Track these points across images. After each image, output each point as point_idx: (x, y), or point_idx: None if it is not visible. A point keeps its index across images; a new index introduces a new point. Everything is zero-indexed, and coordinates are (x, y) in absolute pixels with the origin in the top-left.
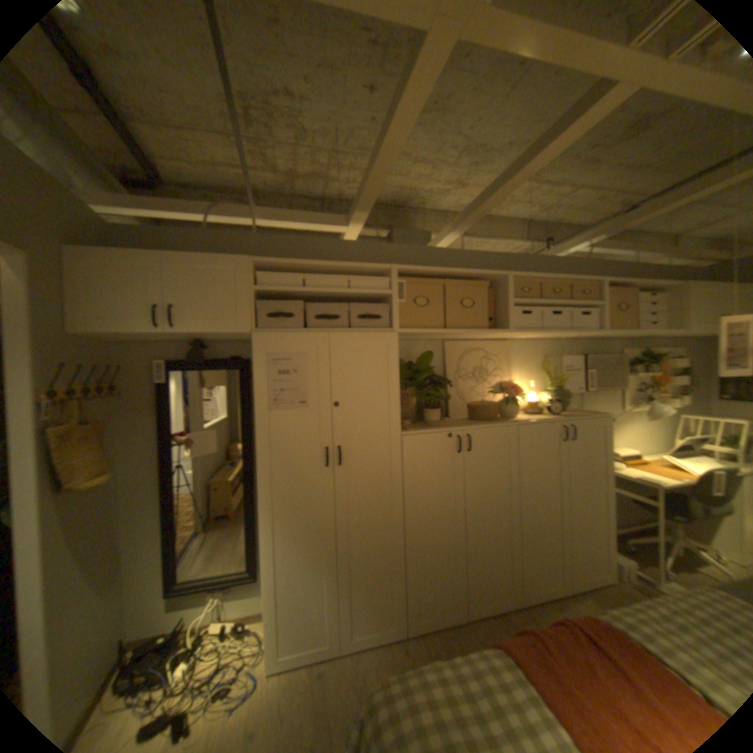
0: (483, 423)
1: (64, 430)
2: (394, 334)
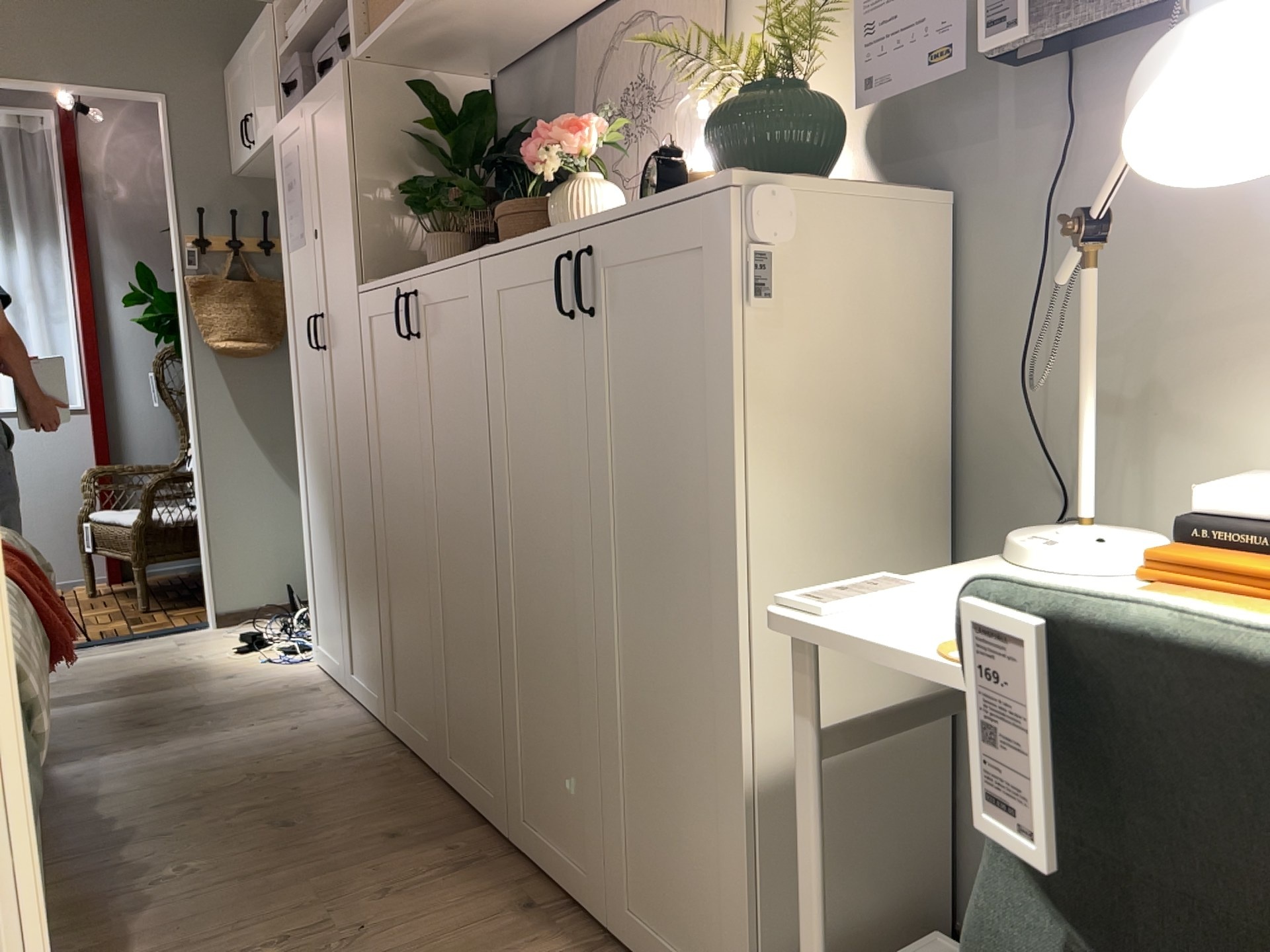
0: (448, 261)
1: (199, 280)
2: (345, 63)
